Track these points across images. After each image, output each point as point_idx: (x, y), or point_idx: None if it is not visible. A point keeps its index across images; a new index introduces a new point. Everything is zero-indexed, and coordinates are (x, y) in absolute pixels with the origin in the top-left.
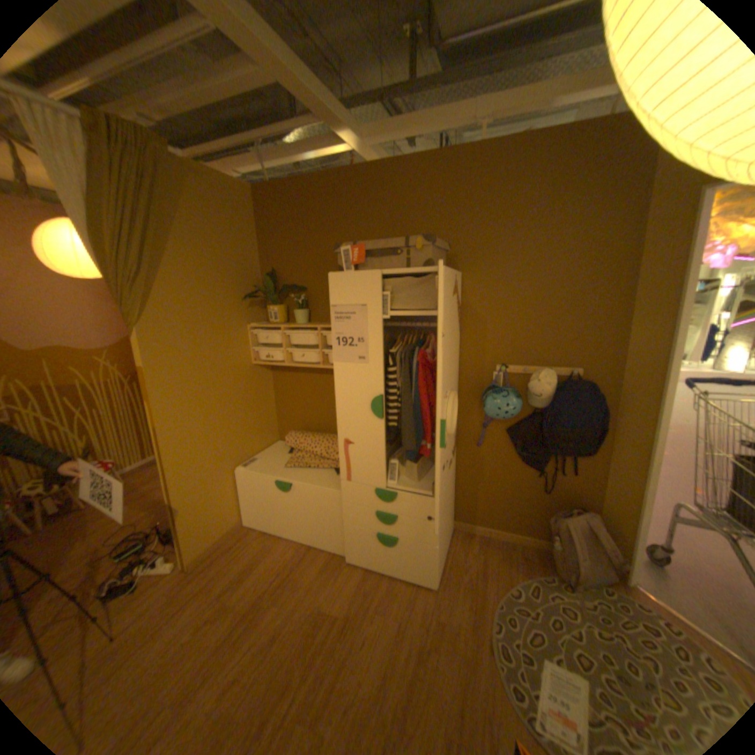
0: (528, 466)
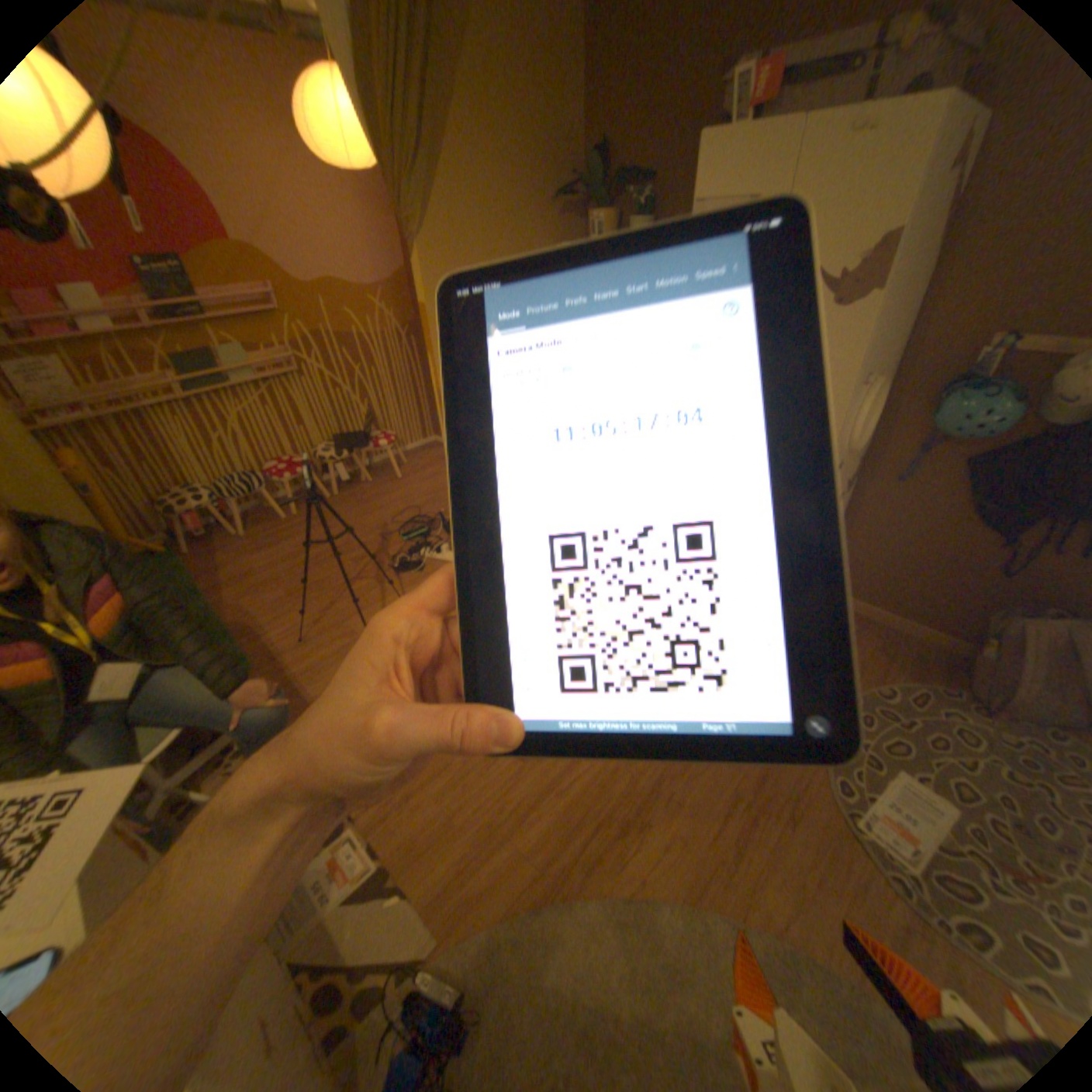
0: (987, 526)
